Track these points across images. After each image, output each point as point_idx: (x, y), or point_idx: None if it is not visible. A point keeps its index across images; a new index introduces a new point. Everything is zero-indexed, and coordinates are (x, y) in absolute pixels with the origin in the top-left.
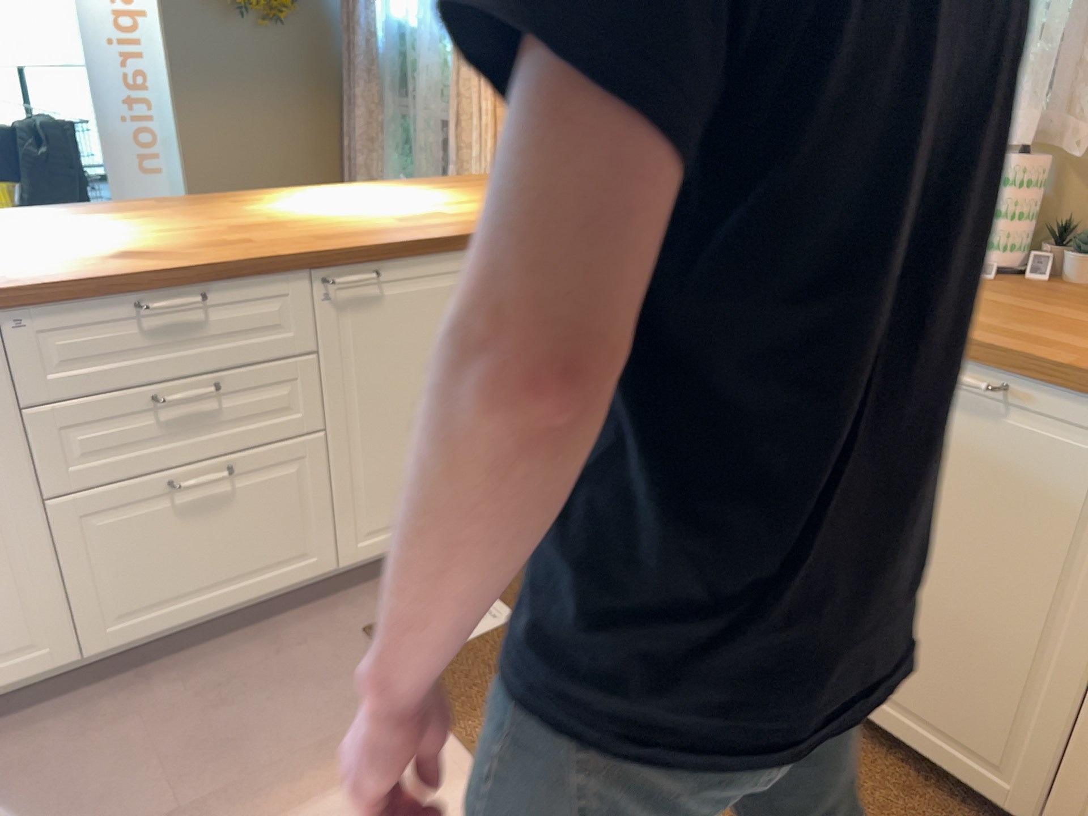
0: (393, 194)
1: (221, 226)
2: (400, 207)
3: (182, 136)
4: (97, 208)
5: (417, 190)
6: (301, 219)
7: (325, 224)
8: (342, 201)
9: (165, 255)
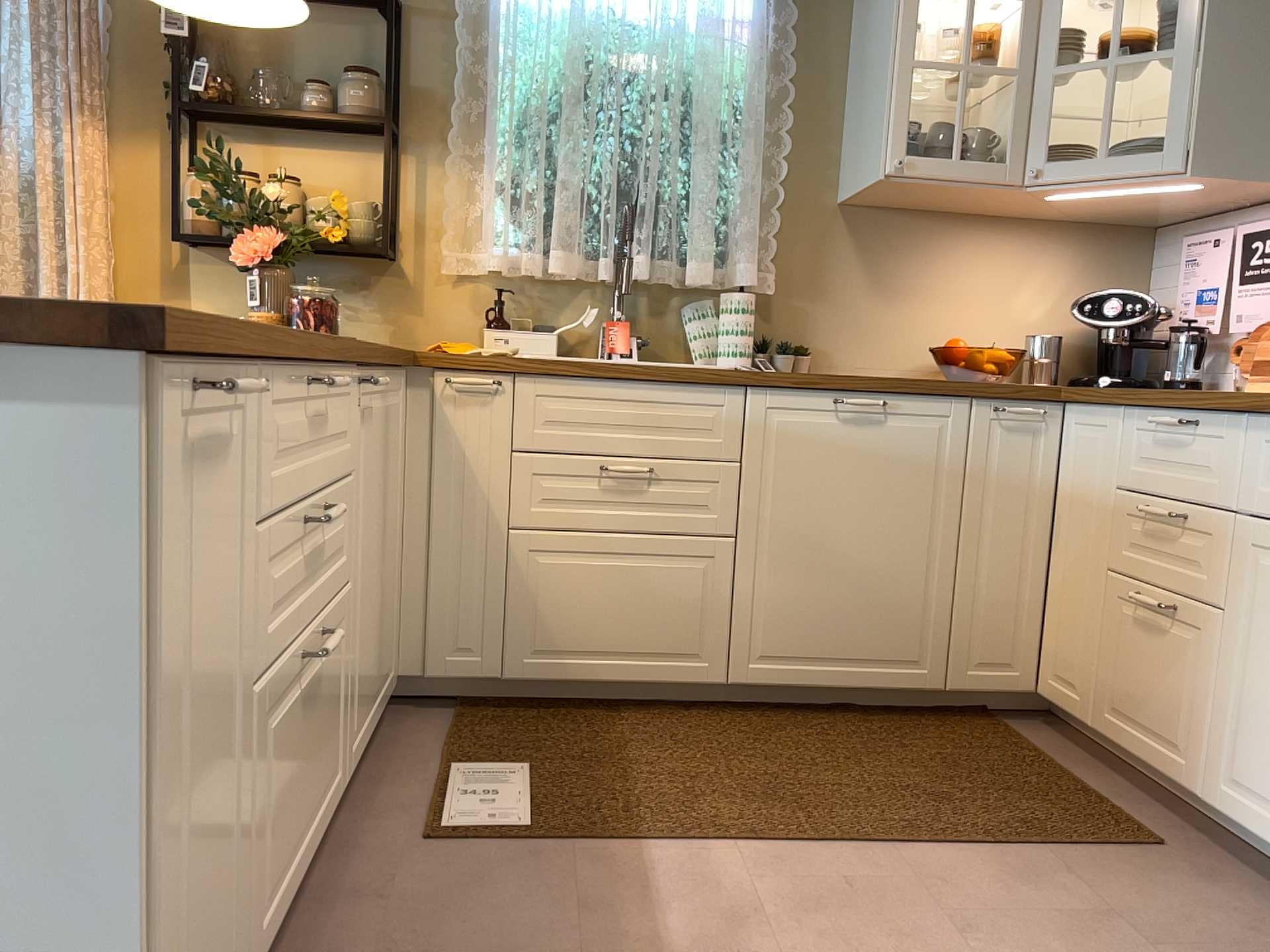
0: None
1: None
2: None
3: None
4: None
5: None
6: None
7: None
8: None
9: None
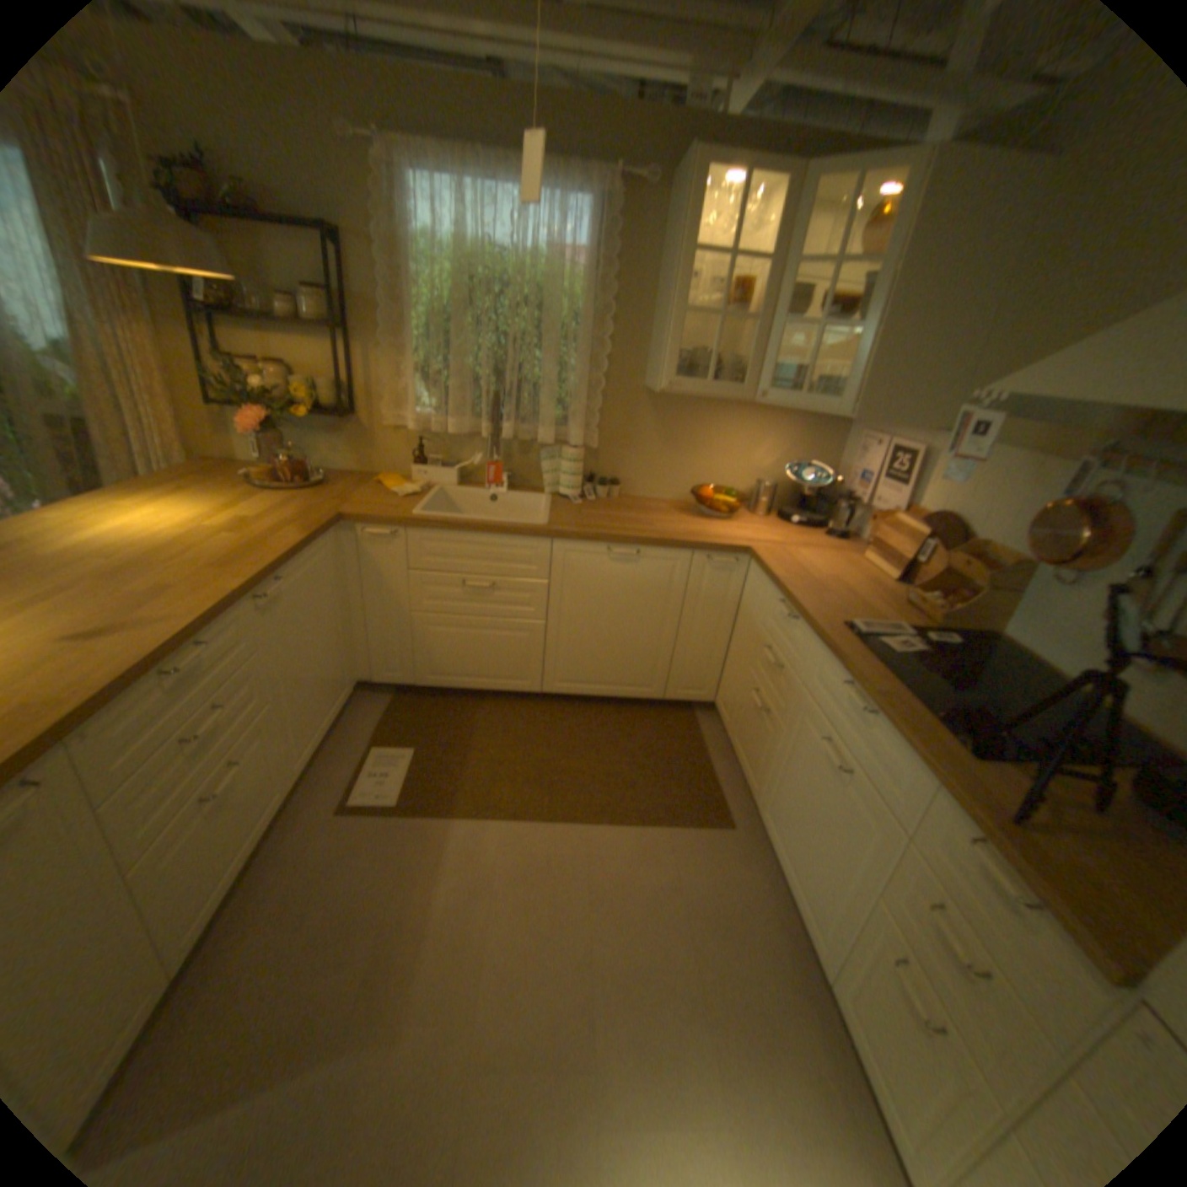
0: (149, 506)
1: (80, 580)
2: (197, 519)
3: None
4: None
5: (161, 498)
6: (139, 552)
7: (179, 551)
8: (121, 524)
9: (124, 623)
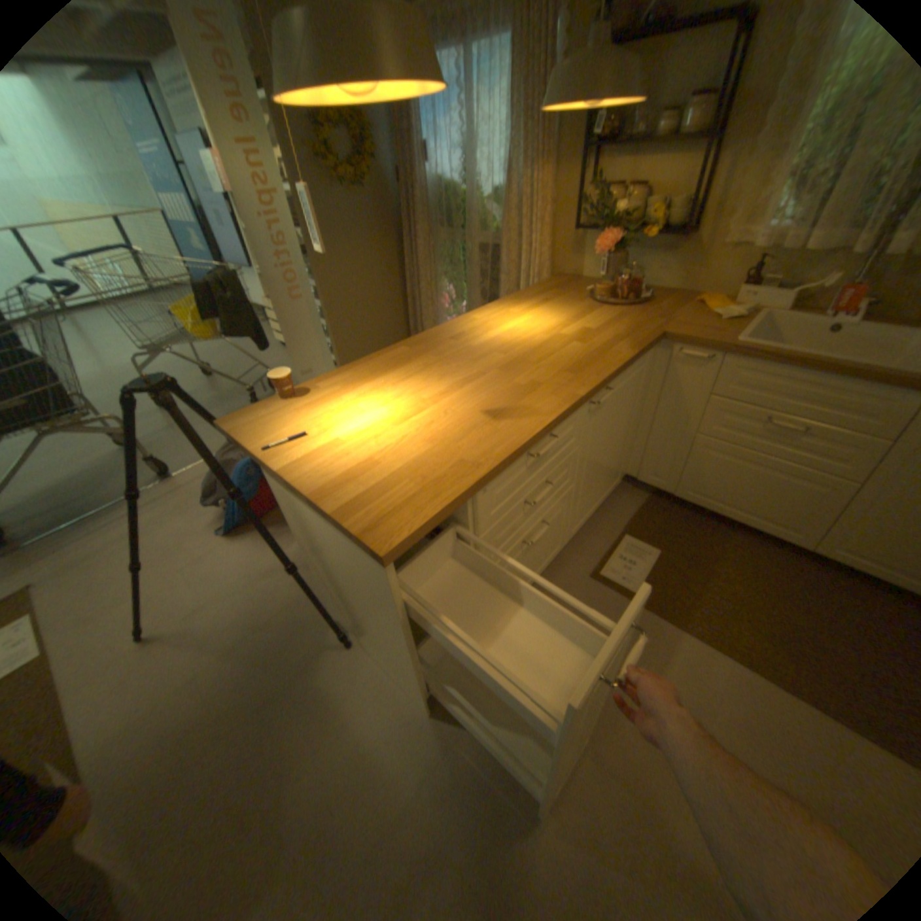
0: (527, 312)
1: (490, 368)
2: (556, 327)
3: (315, 273)
4: (381, 361)
5: (534, 306)
6: (521, 350)
7: (544, 353)
8: (511, 326)
9: (513, 409)
